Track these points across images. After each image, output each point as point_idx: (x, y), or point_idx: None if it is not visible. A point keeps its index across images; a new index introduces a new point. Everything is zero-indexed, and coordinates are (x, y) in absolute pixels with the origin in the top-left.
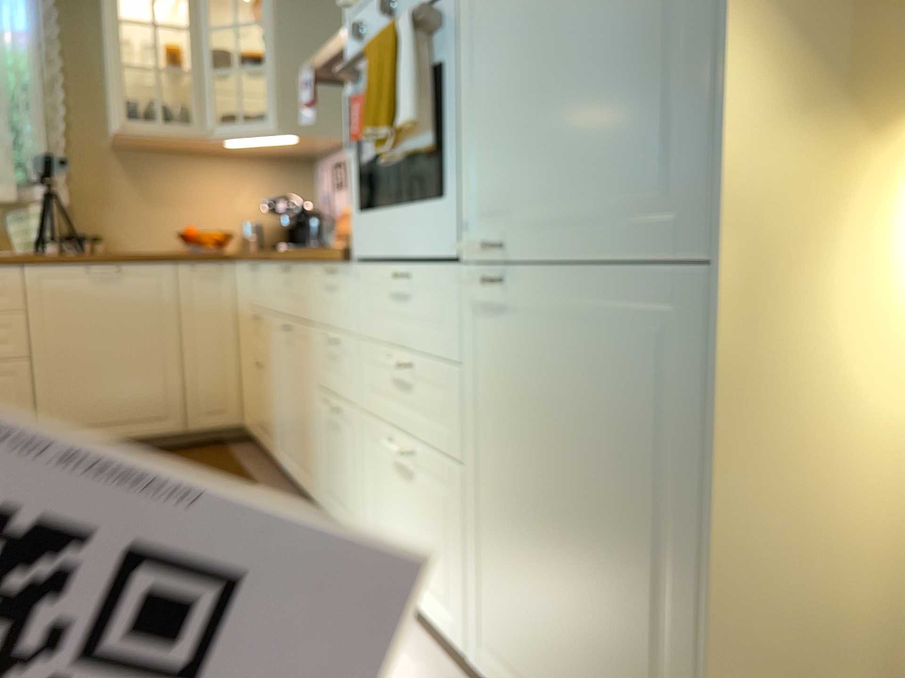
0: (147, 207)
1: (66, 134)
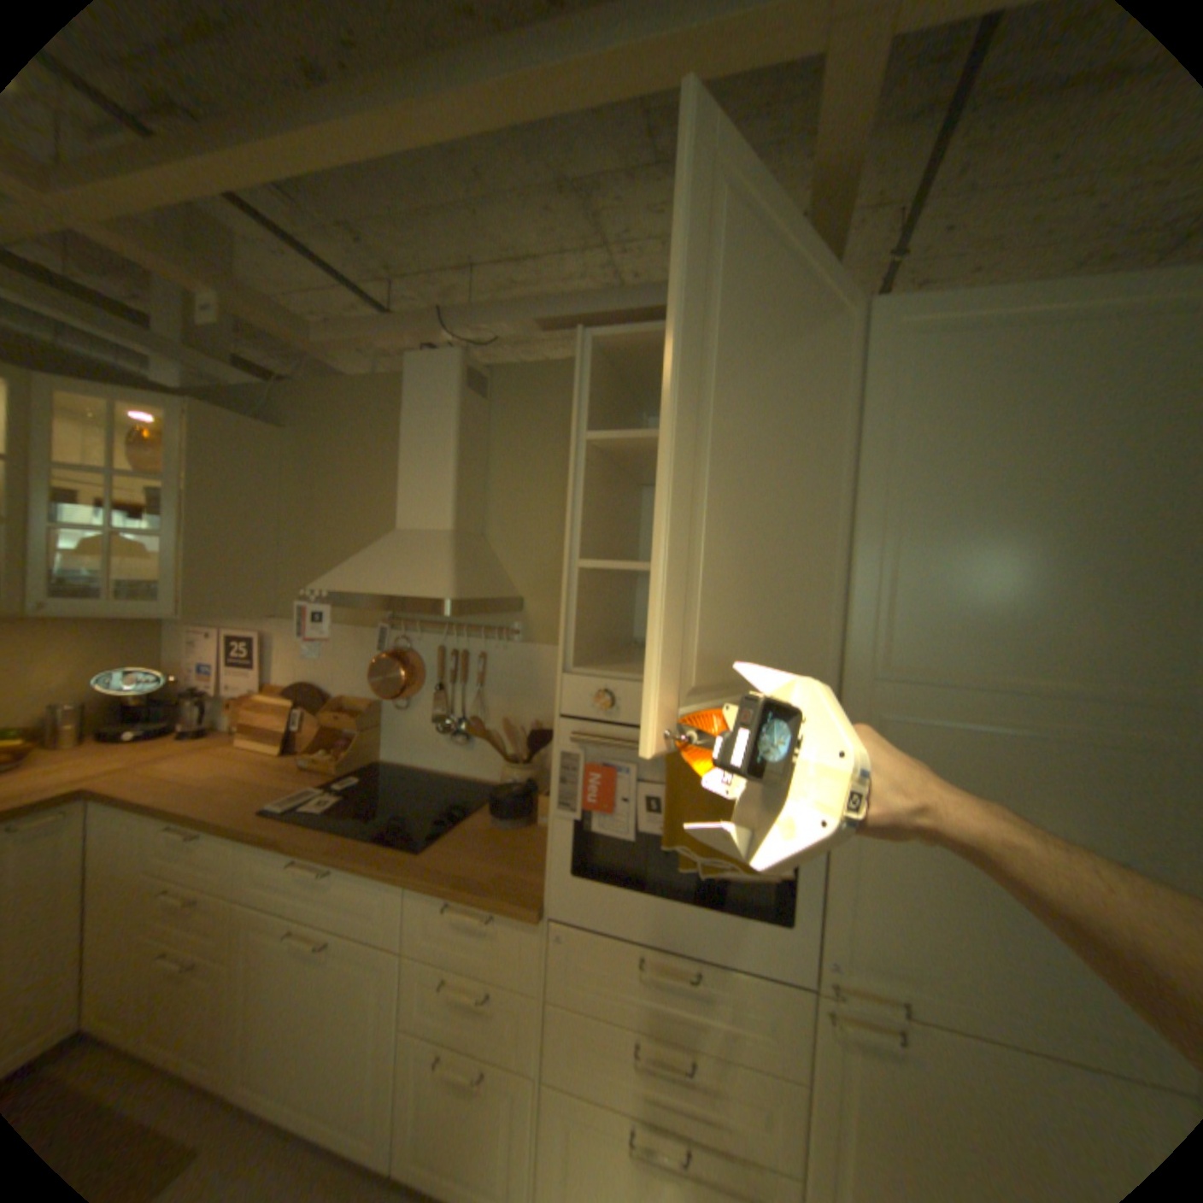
0: None
1: None
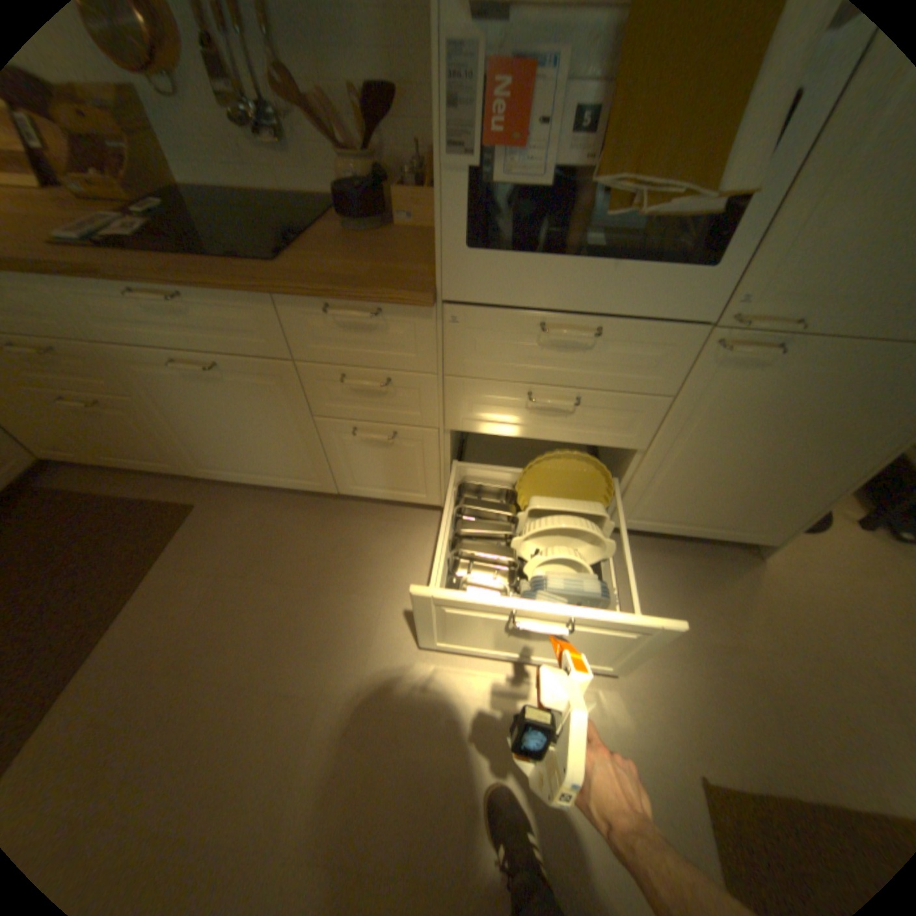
0: None
1: None
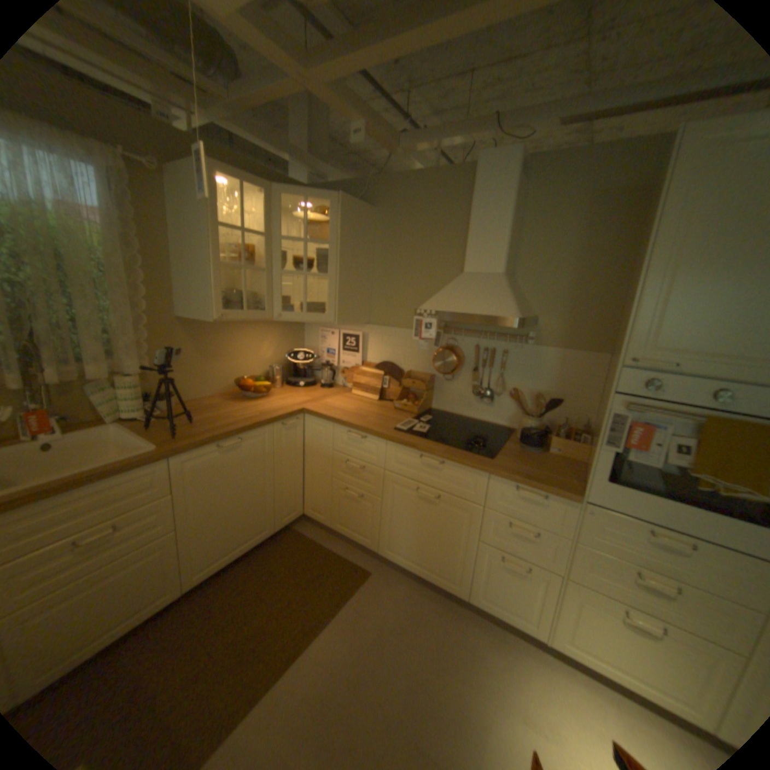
0: (204, 363)
1: (139, 310)
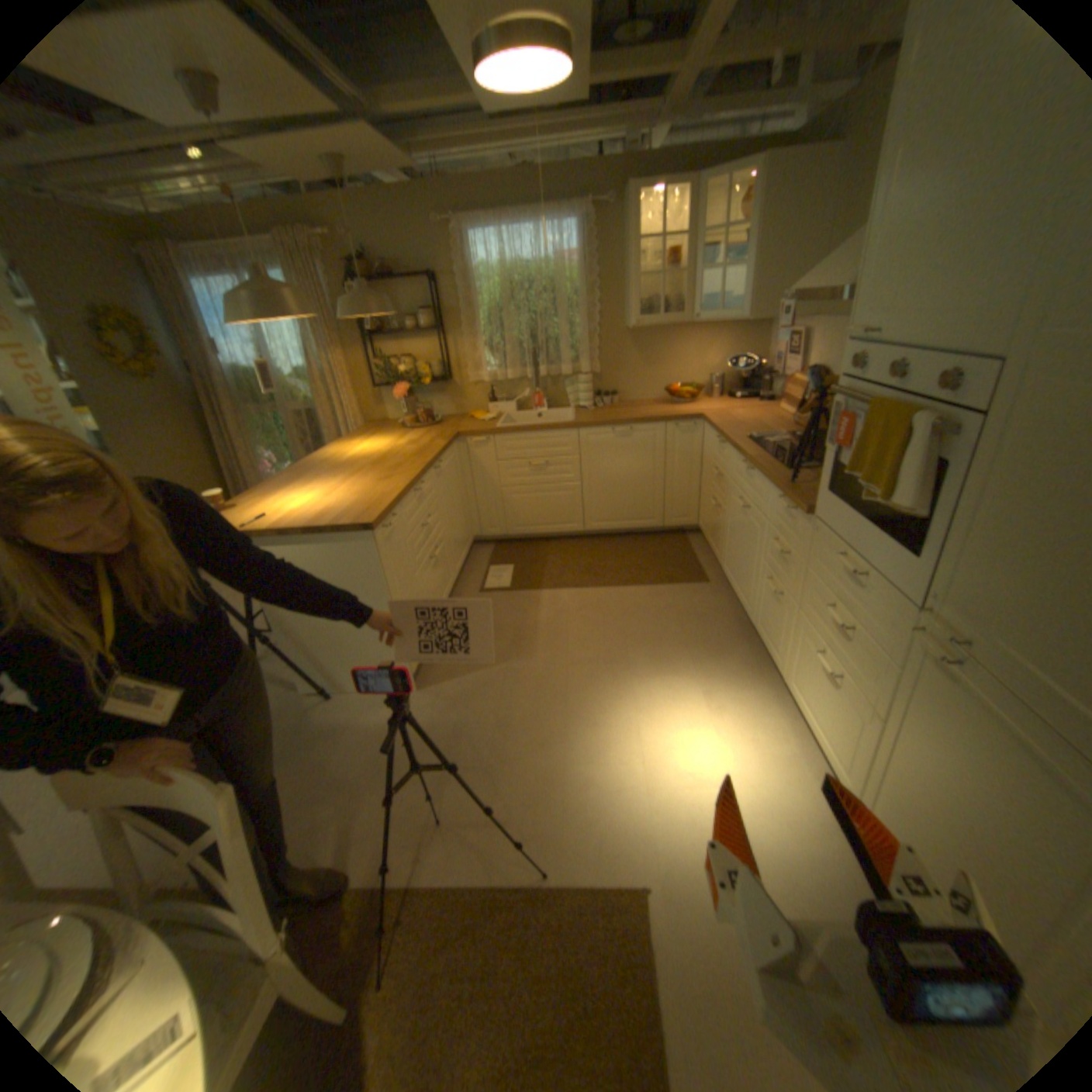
0: (645, 368)
1: (599, 323)
